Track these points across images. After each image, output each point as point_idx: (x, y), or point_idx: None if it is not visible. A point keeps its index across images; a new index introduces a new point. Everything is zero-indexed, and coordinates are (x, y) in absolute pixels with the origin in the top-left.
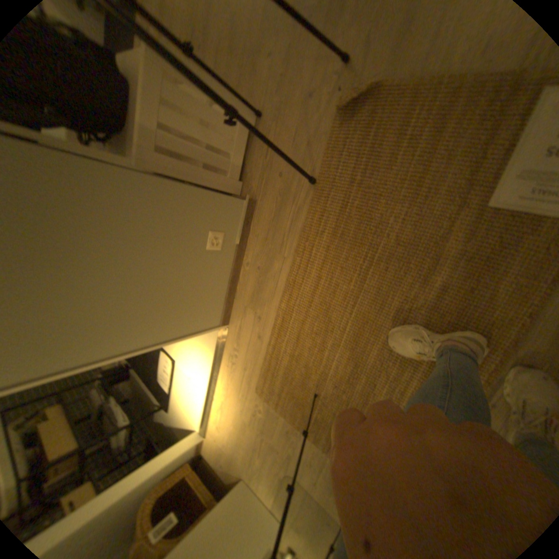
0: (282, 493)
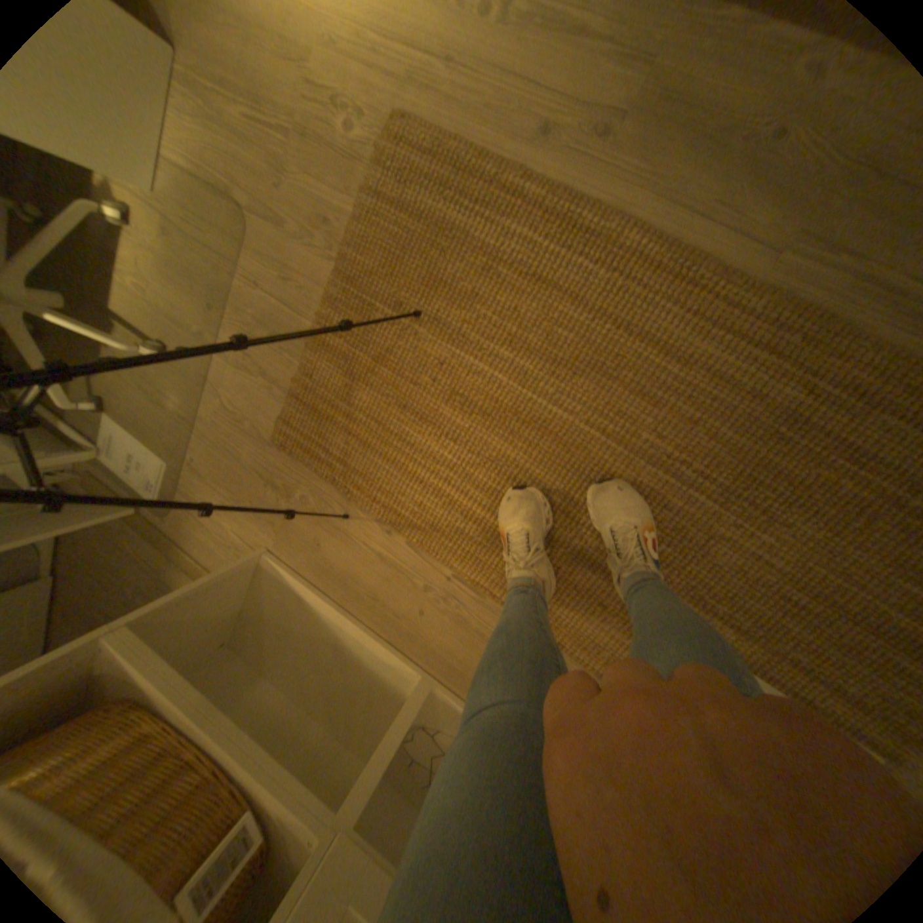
0: (203, 193)
